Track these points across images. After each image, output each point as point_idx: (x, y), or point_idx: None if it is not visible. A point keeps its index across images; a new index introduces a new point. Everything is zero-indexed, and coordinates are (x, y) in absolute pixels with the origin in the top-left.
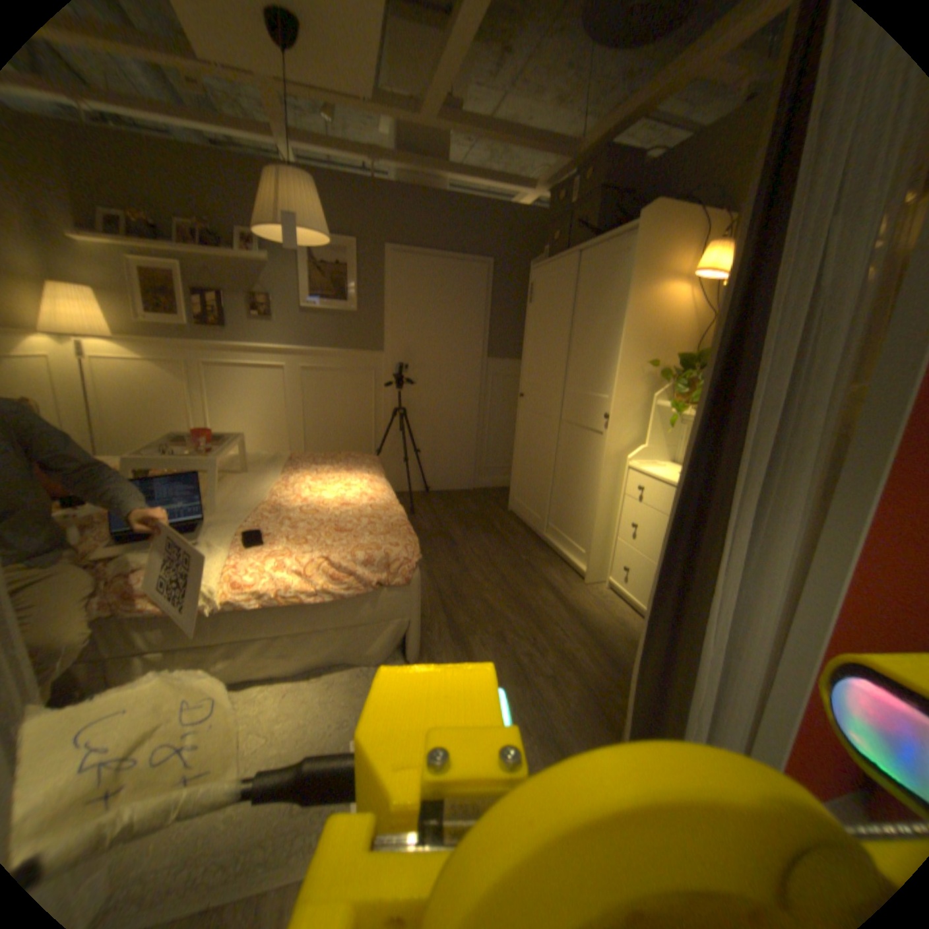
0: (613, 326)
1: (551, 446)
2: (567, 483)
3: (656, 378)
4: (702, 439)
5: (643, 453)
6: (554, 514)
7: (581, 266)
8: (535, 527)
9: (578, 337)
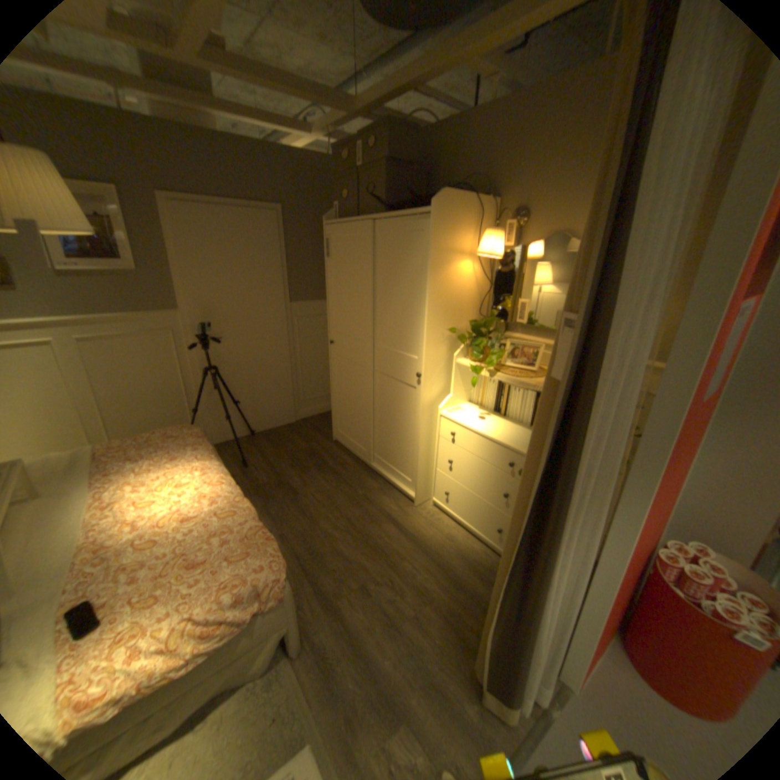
0: (414, 298)
1: (369, 393)
2: (387, 425)
3: (452, 340)
4: (542, 479)
5: (447, 399)
6: (378, 448)
7: (375, 236)
8: (362, 457)
9: (381, 300)
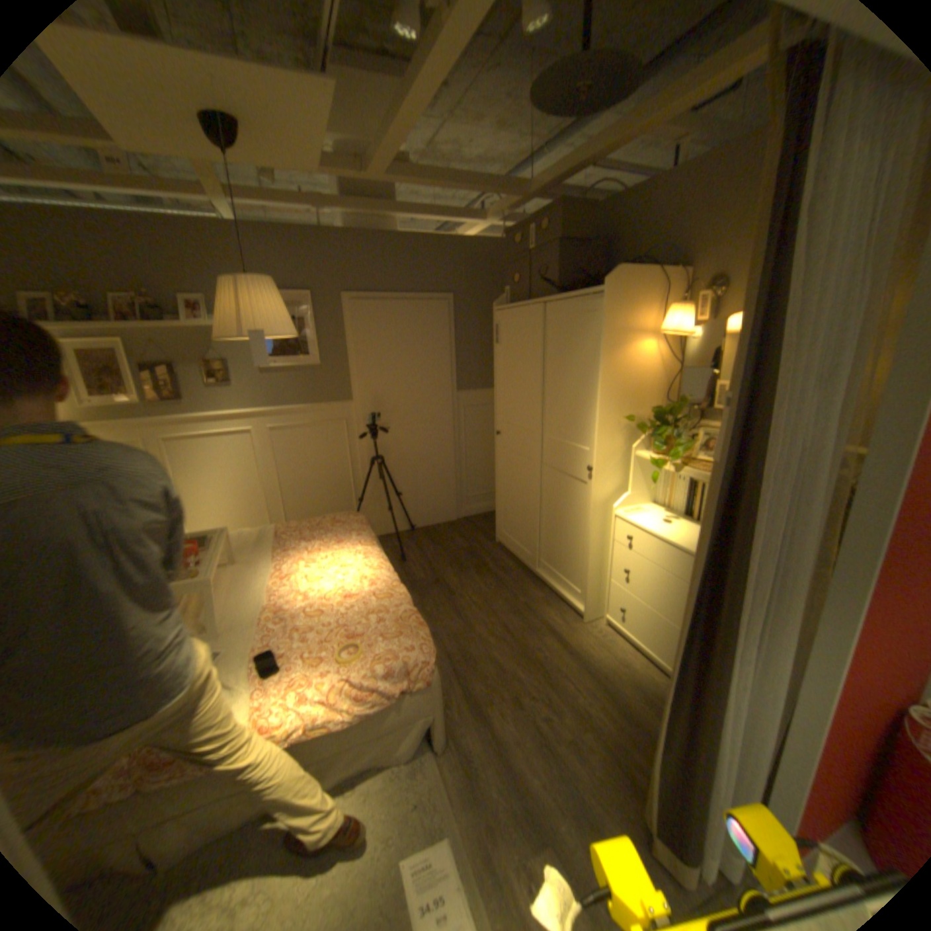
0: (585, 383)
1: (535, 489)
2: (554, 525)
3: (631, 430)
4: (705, 574)
5: (625, 498)
6: (544, 552)
7: (546, 319)
8: (526, 562)
9: (550, 387)
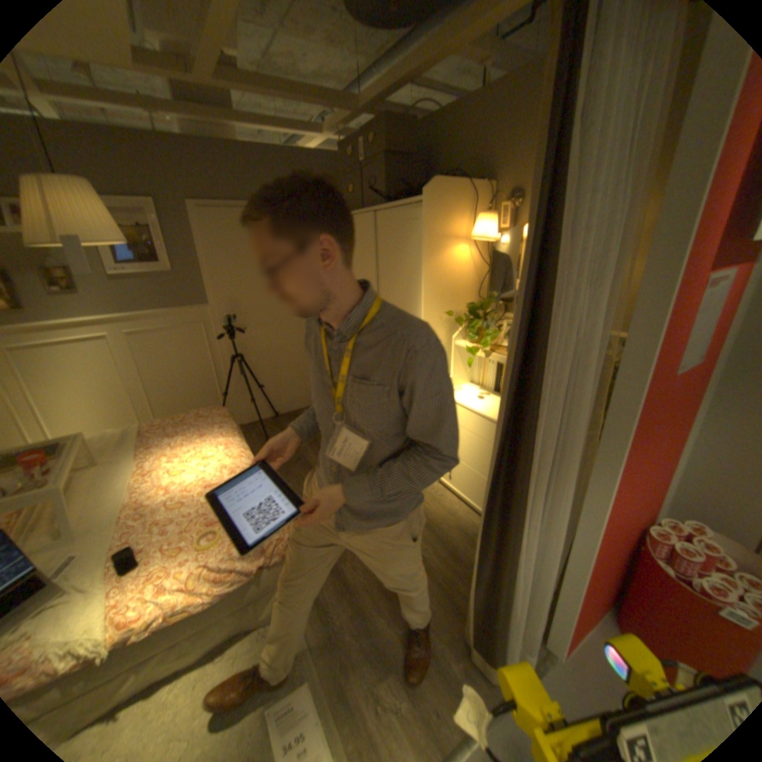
0: (412, 284)
1: None
2: None
3: (451, 323)
4: (504, 449)
5: None
6: None
7: (377, 226)
8: None
9: (384, 287)
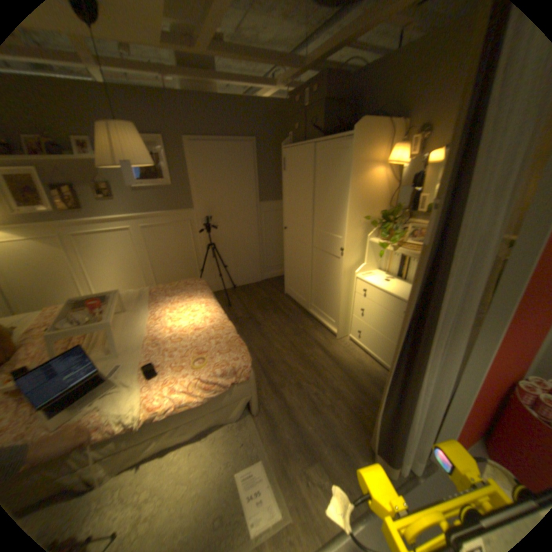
0: (341, 195)
1: (309, 261)
2: (320, 283)
3: (368, 225)
4: (414, 313)
5: (363, 266)
6: (314, 299)
7: (316, 153)
8: (303, 305)
9: (318, 198)
